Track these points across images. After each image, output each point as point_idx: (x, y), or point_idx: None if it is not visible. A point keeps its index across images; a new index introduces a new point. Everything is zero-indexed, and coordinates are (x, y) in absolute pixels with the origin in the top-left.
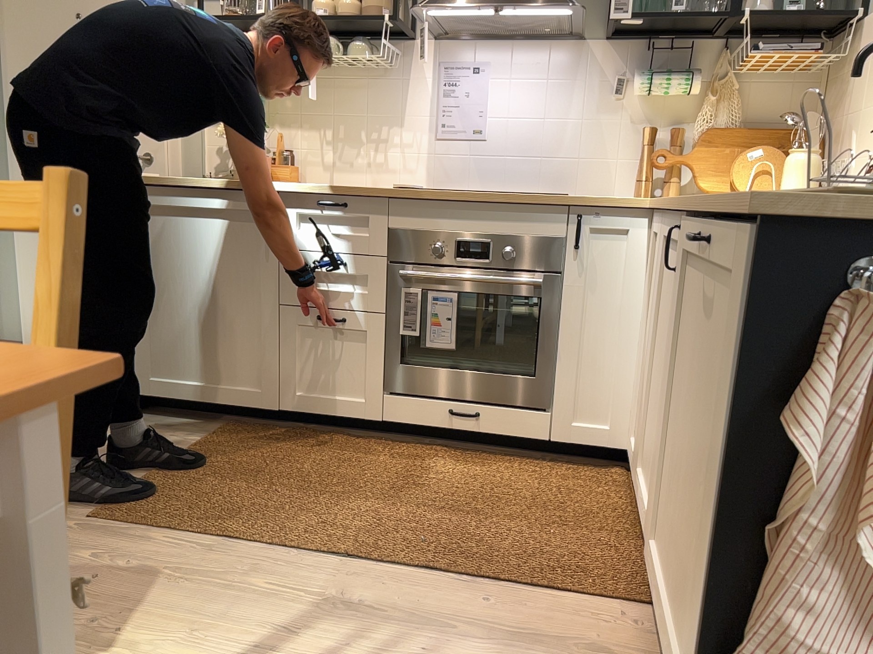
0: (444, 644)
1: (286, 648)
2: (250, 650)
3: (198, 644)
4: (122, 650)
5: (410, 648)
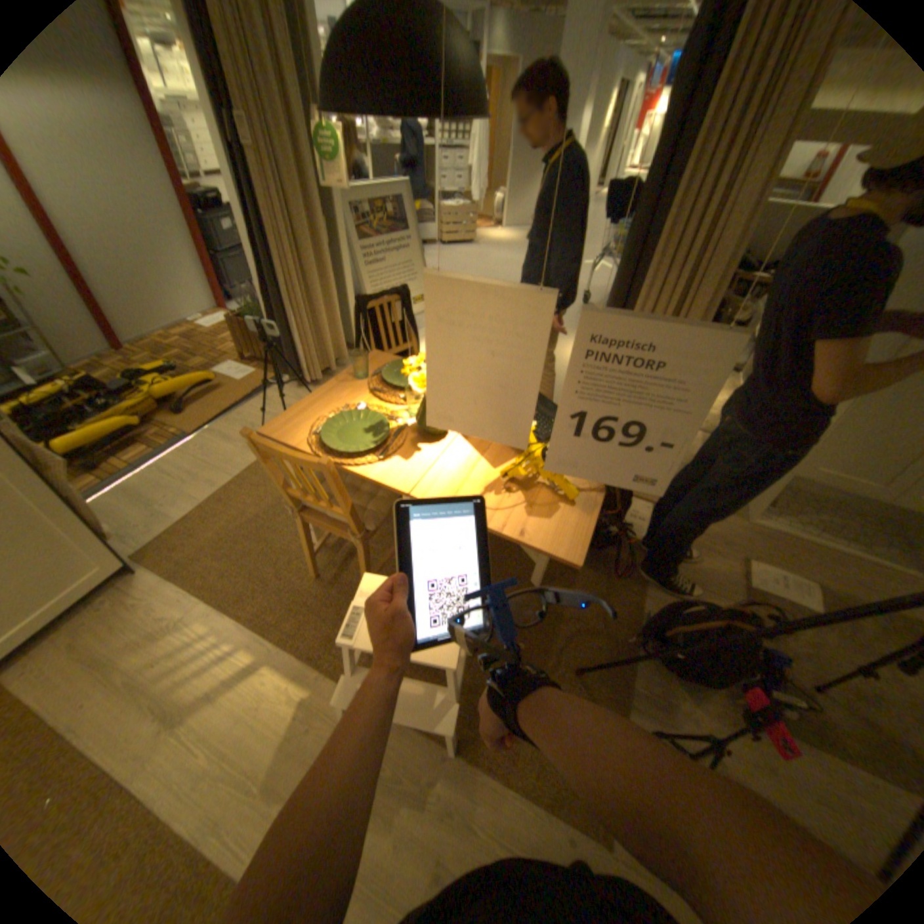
0: (138, 671)
1: (214, 686)
2: (233, 688)
3: (257, 700)
4: (294, 703)
5: (156, 672)
